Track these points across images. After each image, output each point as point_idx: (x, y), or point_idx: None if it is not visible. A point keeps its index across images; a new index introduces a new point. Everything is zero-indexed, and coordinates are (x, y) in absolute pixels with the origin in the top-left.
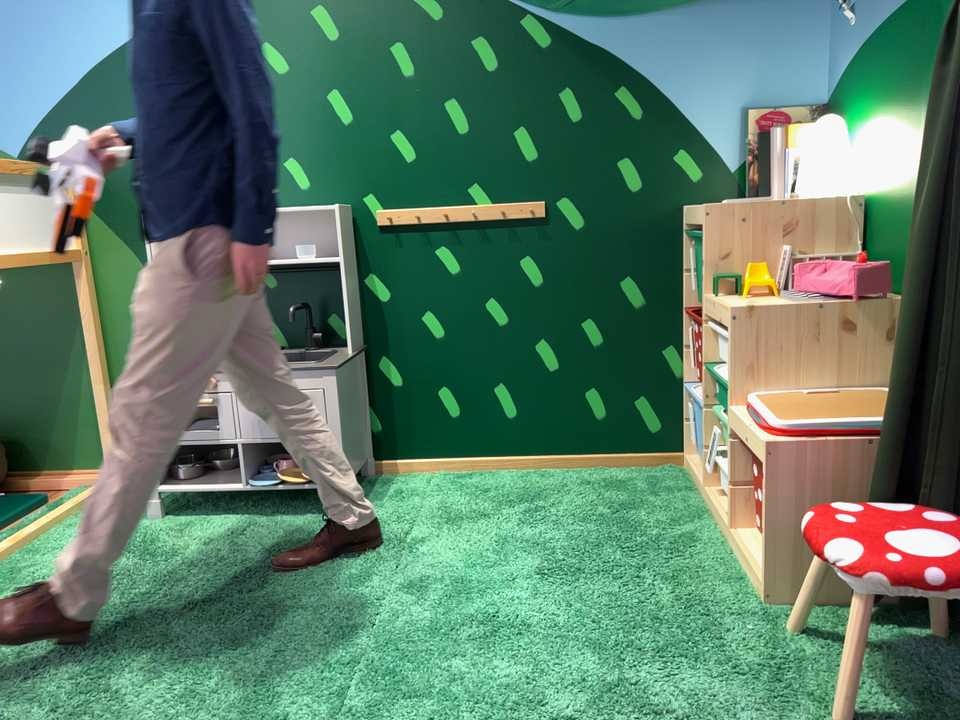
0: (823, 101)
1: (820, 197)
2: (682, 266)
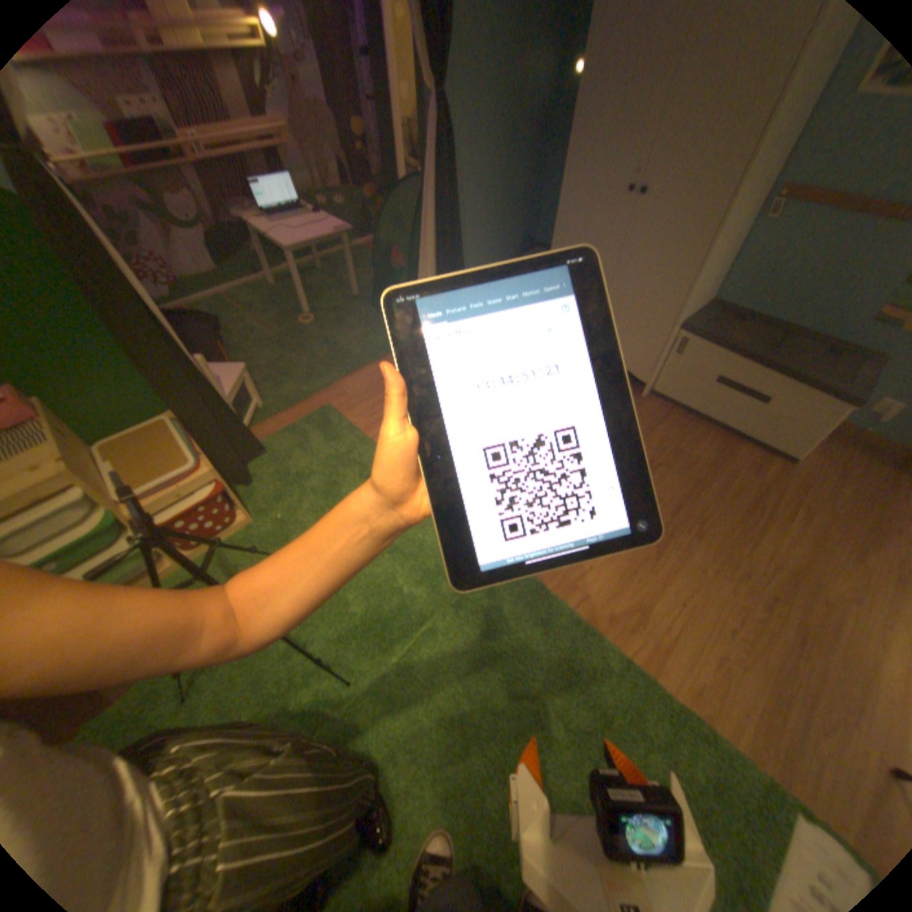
0: None
1: None
2: None
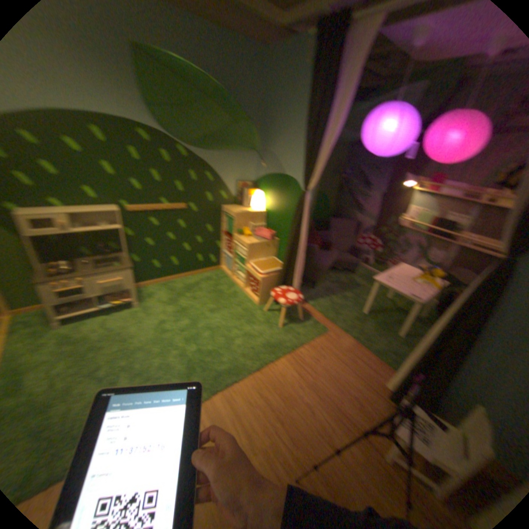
0: (255, 181)
1: (259, 212)
2: (223, 222)
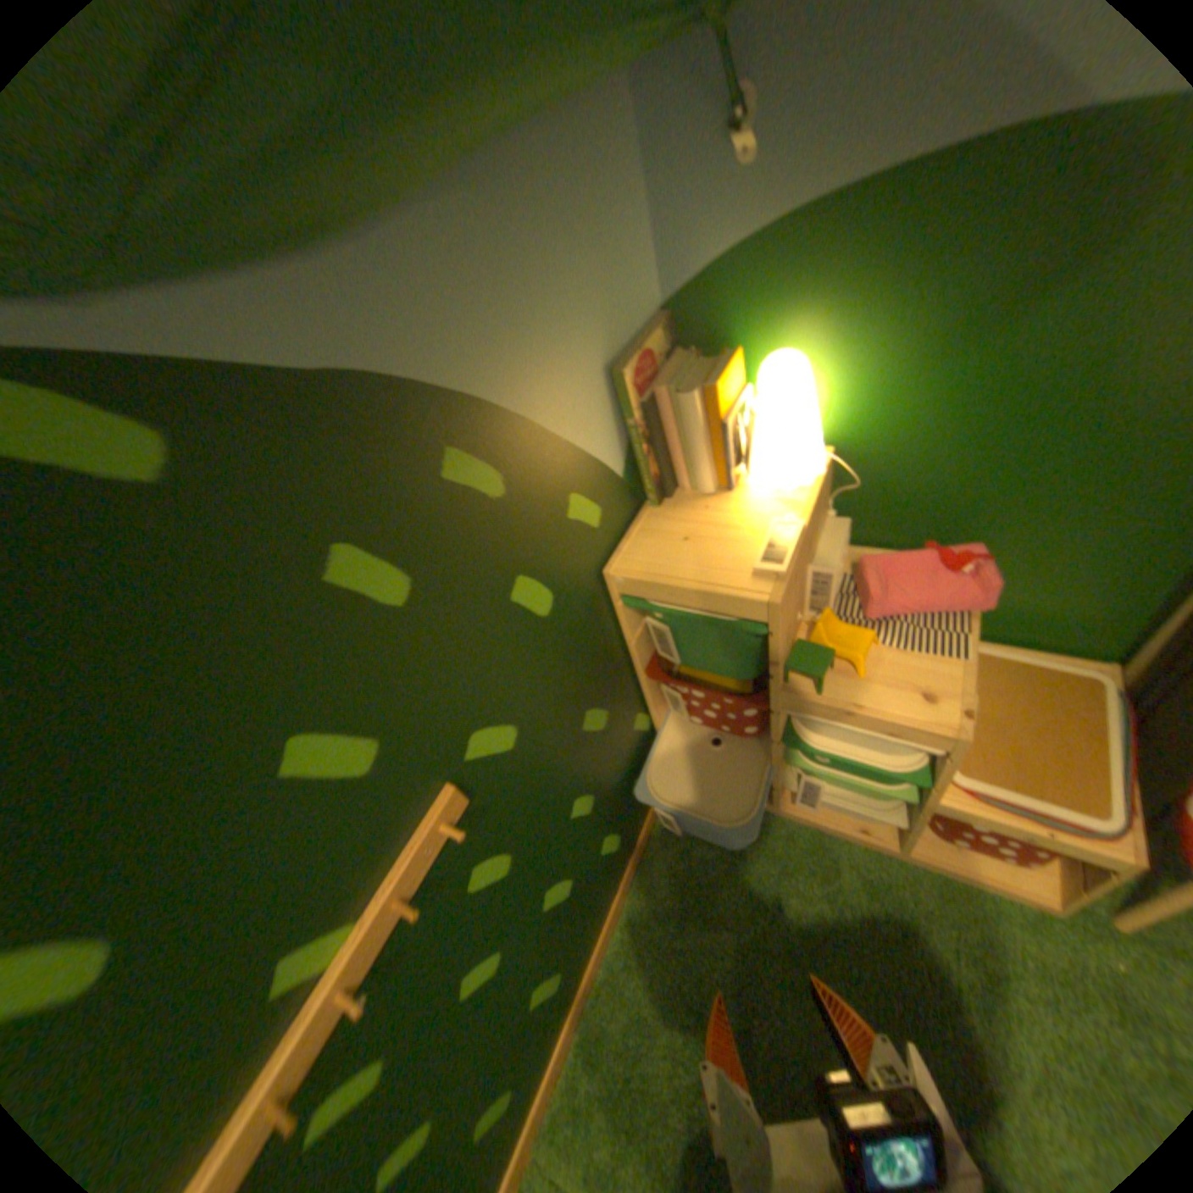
0: (667, 302)
1: (818, 479)
2: (626, 636)
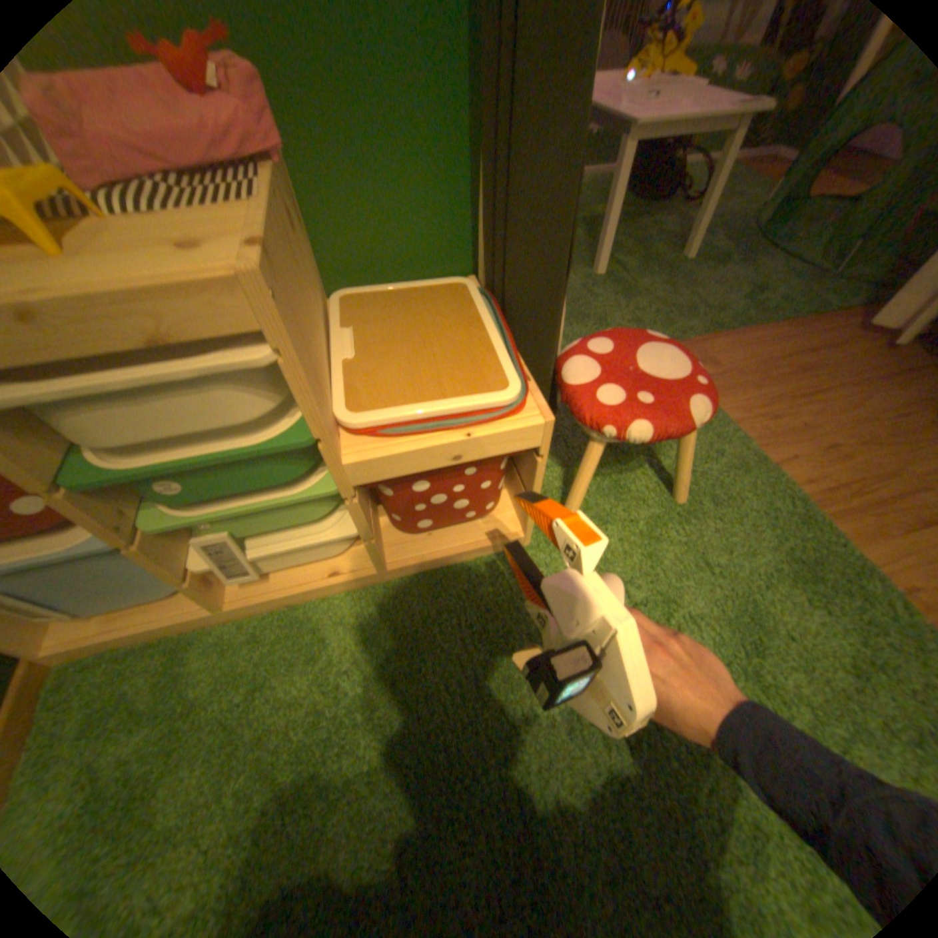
0: None
1: None
2: None
